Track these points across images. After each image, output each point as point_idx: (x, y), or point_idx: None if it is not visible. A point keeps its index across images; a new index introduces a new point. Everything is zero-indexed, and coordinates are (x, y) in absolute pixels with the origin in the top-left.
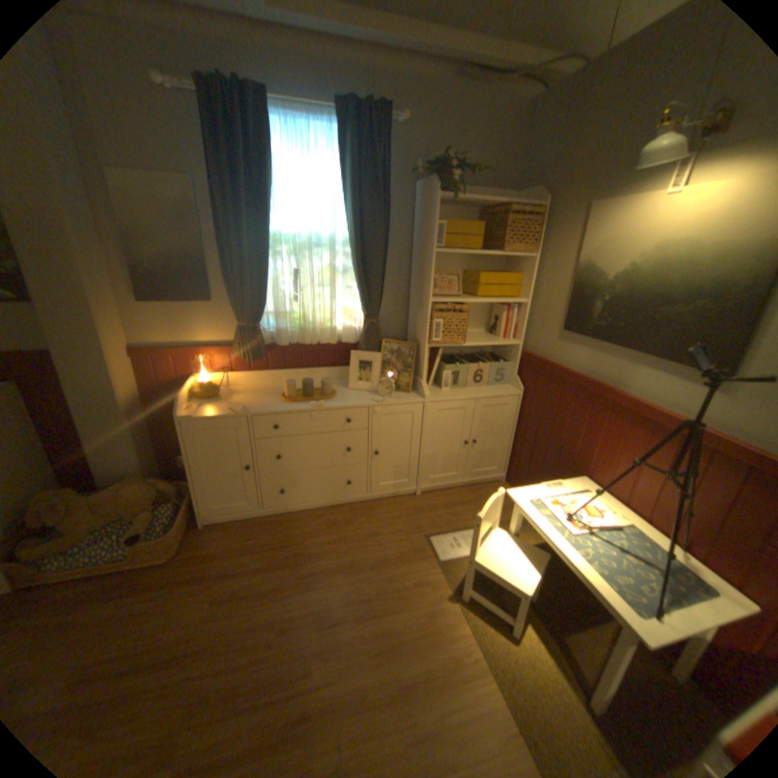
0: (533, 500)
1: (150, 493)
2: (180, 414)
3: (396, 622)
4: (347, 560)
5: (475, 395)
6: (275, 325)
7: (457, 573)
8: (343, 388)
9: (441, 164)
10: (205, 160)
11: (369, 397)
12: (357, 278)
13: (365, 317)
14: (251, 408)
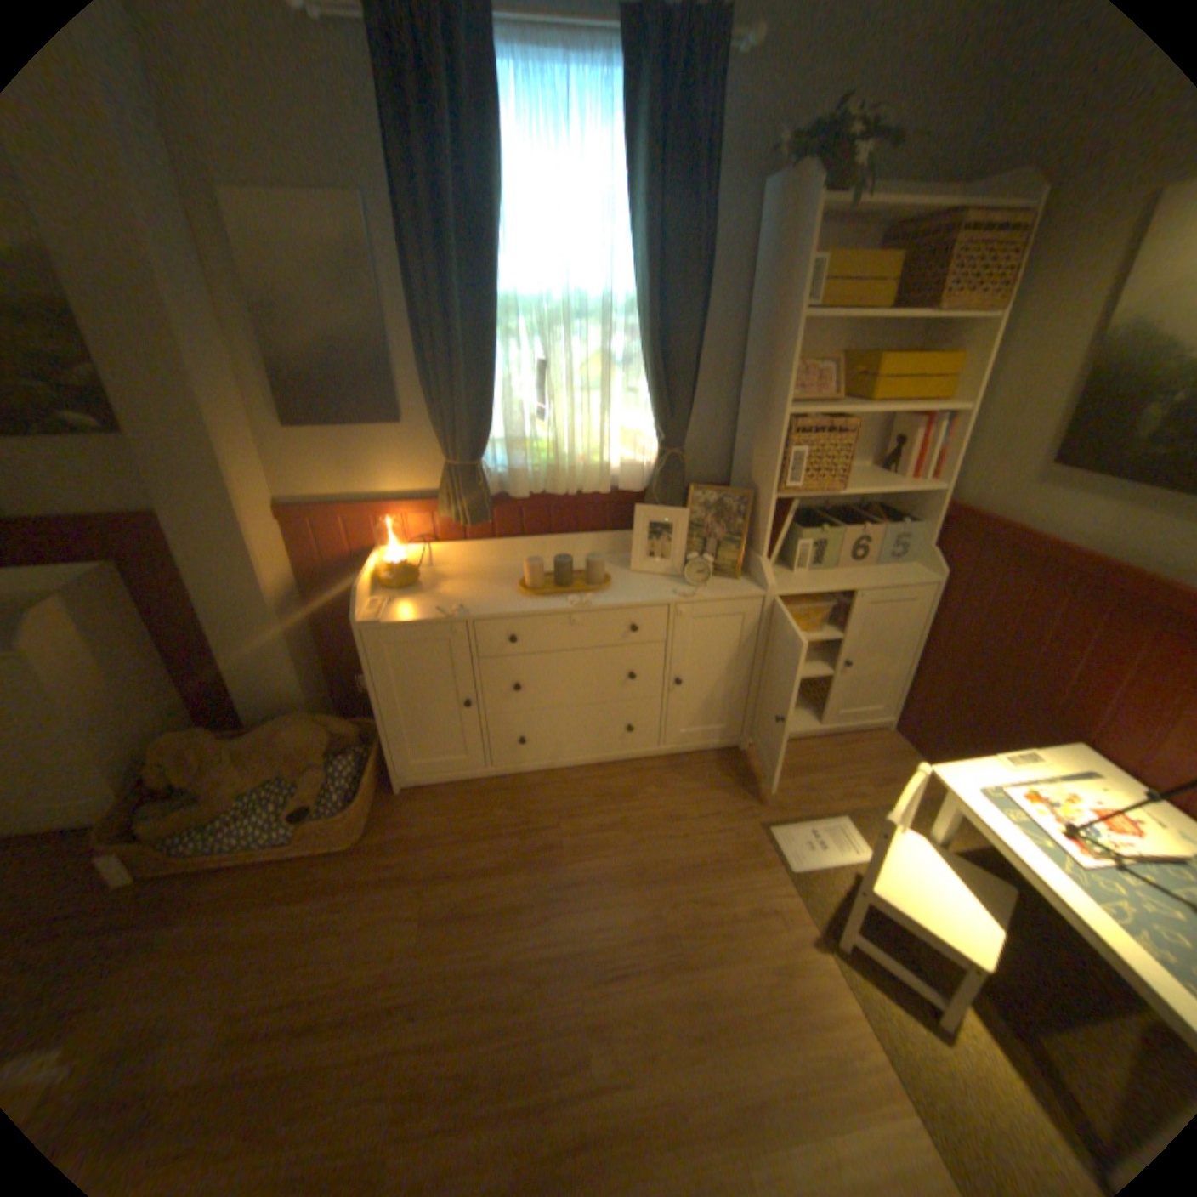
0: (988, 790)
1: (320, 738)
2: (360, 615)
3: (725, 981)
4: (632, 860)
5: (857, 582)
6: (505, 461)
7: (825, 897)
8: (620, 569)
9: (824, 133)
10: (385, 158)
11: (667, 587)
12: (651, 373)
13: (659, 443)
14: (472, 607)
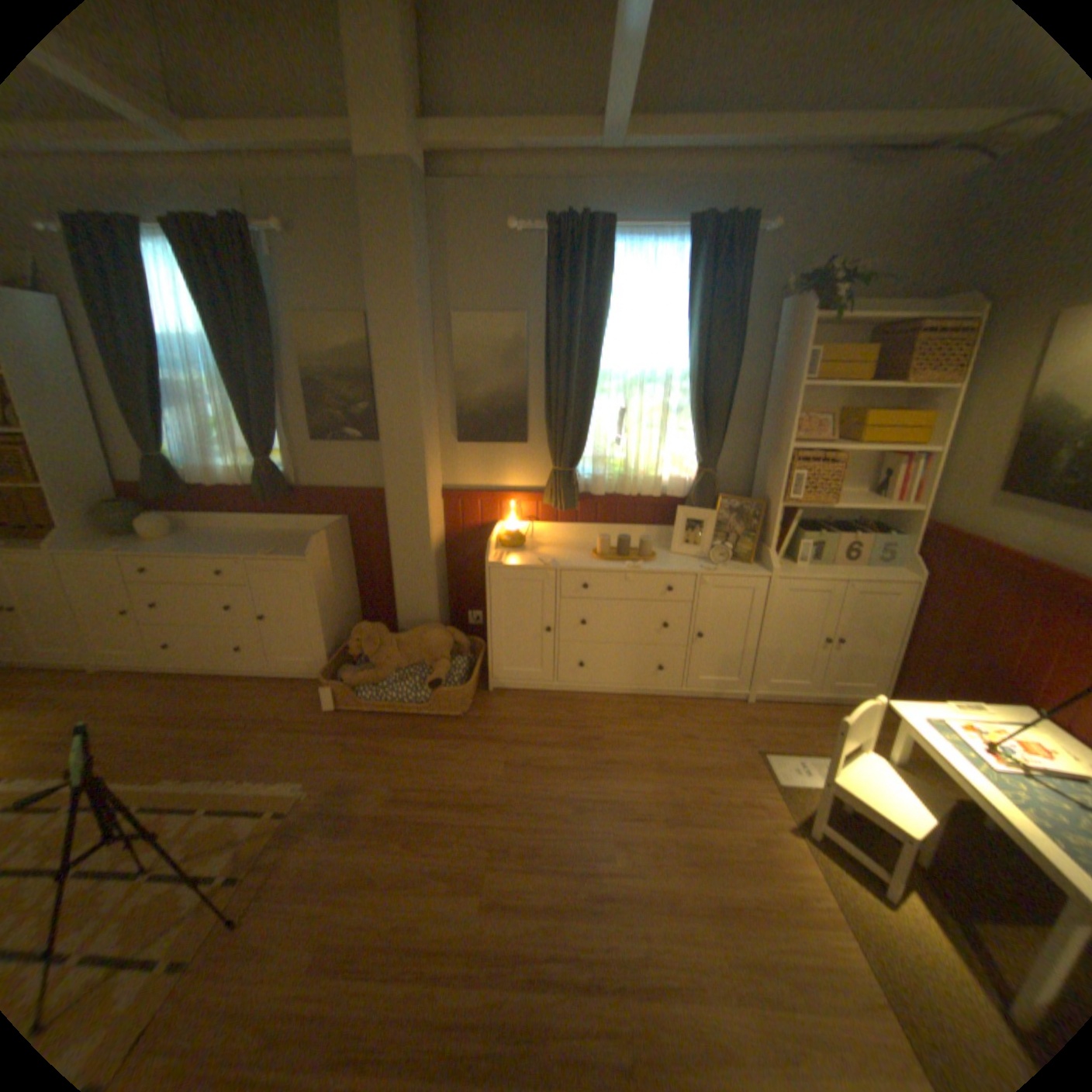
0: (932, 720)
1: (449, 641)
2: (489, 560)
3: (718, 837)
4: (655, 757)
5: (847, 575)
6: (590, 471)
7: (804, 804)
8: (663, 551)
9: (820, 276)
10: (545, 298)
11: (696, 564)
12: (694, 418)
13: (698, 465)
14: (560, 562)
